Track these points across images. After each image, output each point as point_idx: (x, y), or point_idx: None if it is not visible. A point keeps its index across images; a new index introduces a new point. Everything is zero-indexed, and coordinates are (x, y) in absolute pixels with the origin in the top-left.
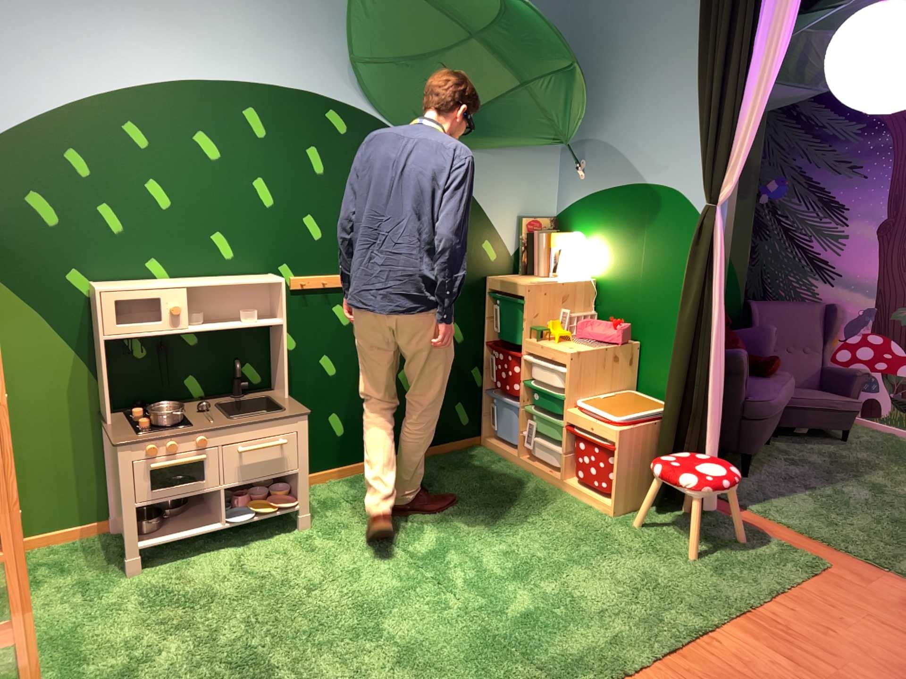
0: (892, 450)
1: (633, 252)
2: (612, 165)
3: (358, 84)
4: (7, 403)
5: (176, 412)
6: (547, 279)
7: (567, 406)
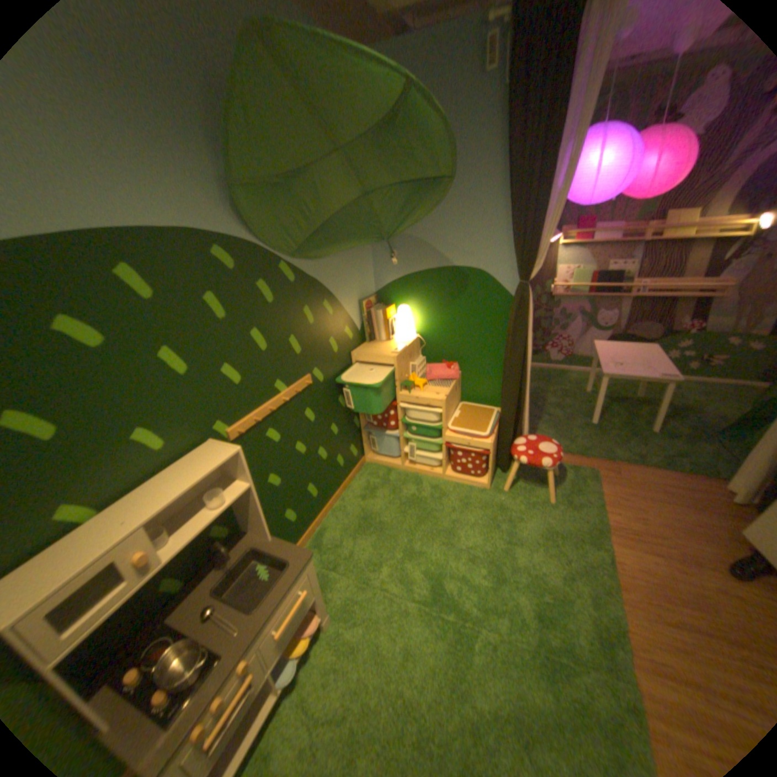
0: (539, 378)
1: (448, 315)
2: (421, 253)
3: (232, 210)
4: None
5: (198, 661)
6: (392, 345)
7: (443, 432)
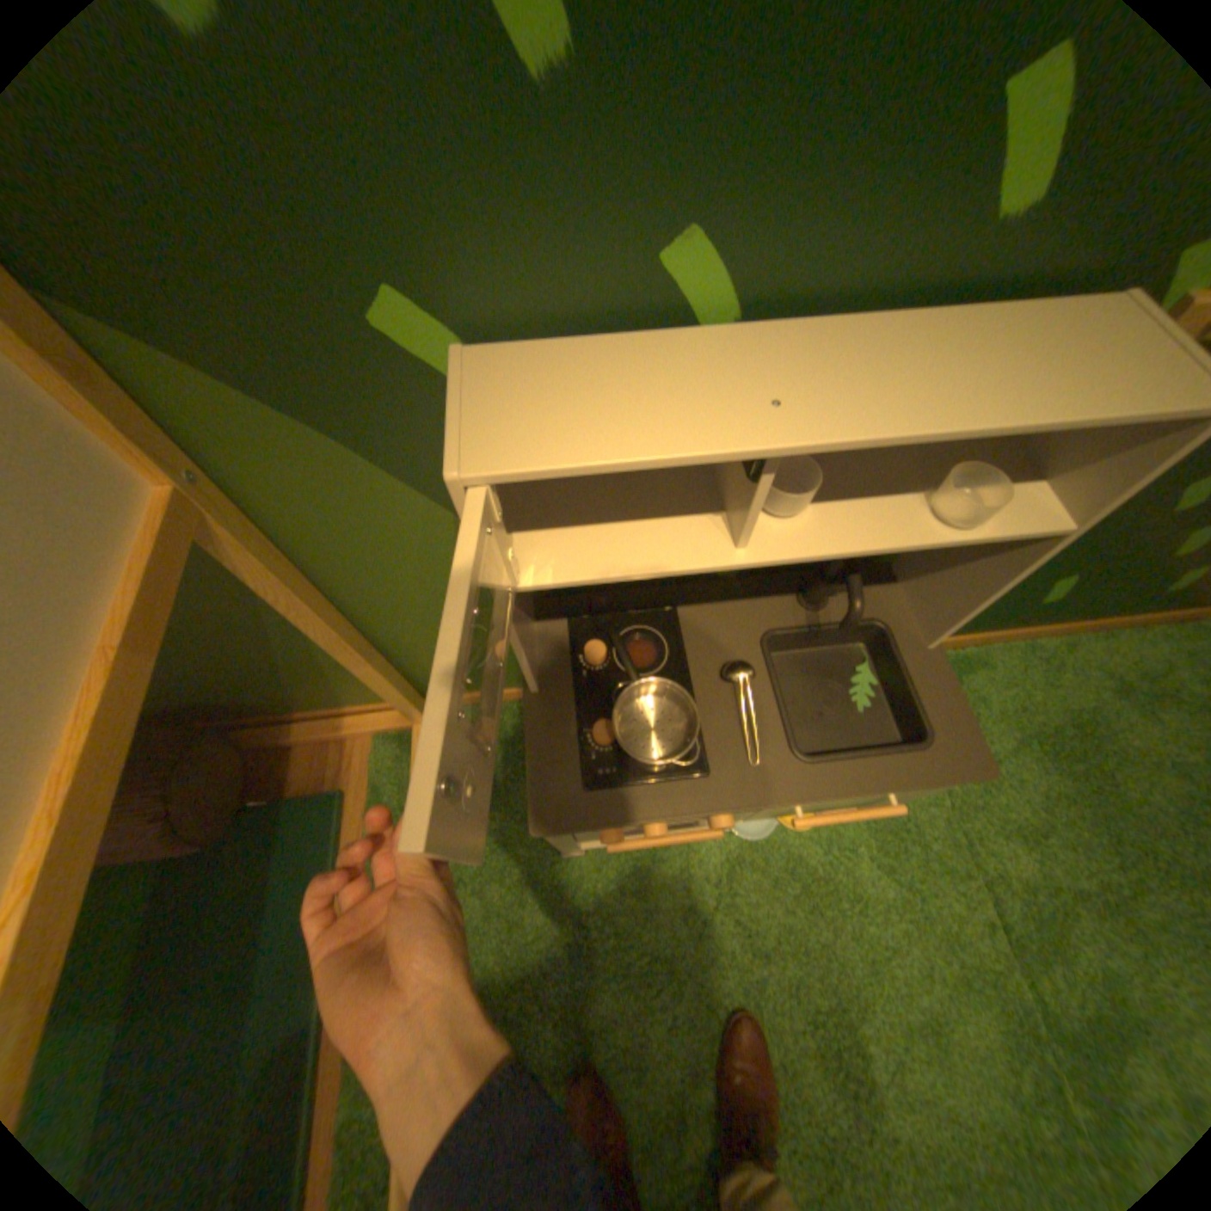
0: None
1: None
2: None
3: None
4: (339, 592)
5: (677, 758)
6: None
7: None
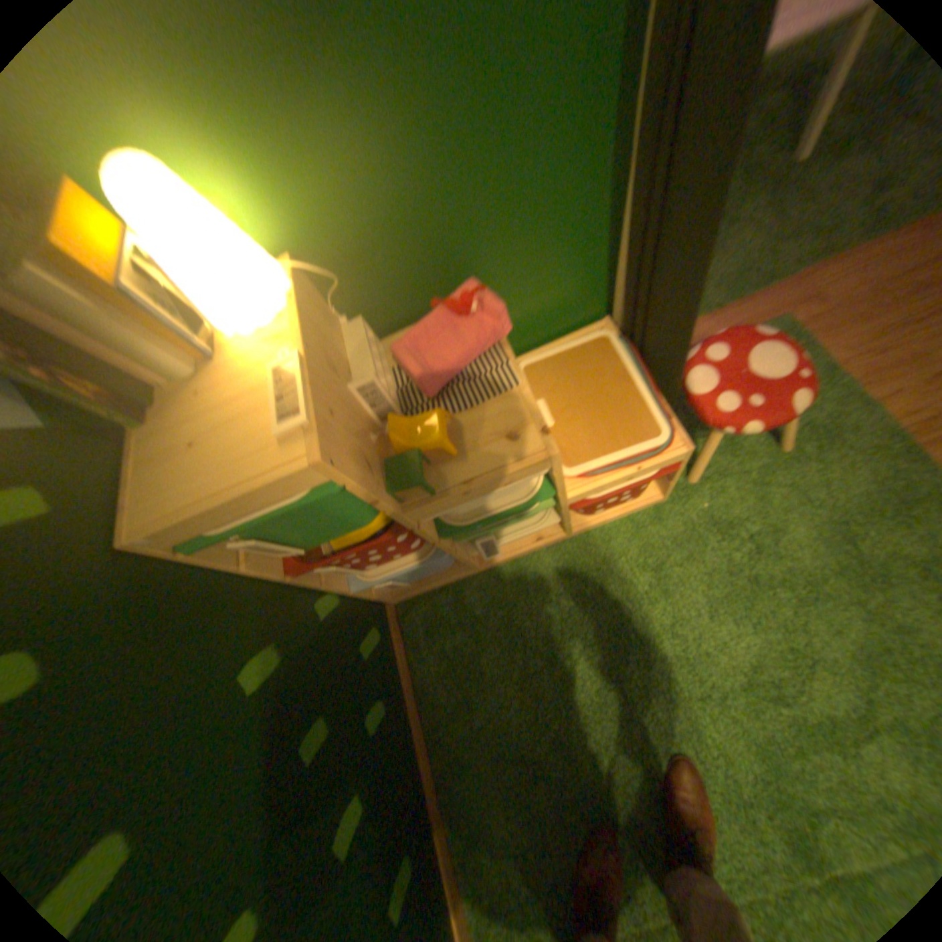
0: None
1: (349, 84)
2: None
3: None
4: None
5: None
6: (237, 369)
7: (563, 494)
